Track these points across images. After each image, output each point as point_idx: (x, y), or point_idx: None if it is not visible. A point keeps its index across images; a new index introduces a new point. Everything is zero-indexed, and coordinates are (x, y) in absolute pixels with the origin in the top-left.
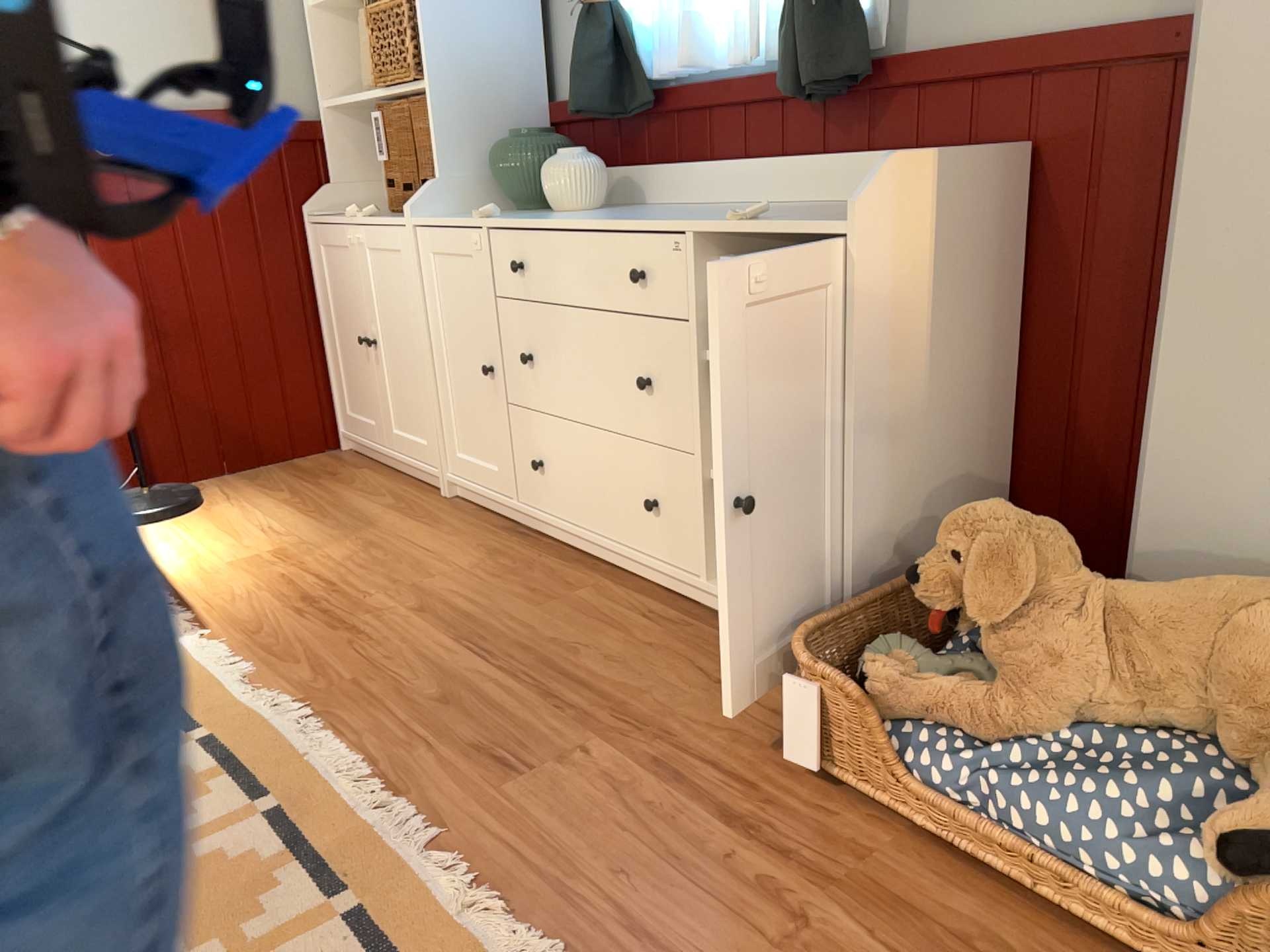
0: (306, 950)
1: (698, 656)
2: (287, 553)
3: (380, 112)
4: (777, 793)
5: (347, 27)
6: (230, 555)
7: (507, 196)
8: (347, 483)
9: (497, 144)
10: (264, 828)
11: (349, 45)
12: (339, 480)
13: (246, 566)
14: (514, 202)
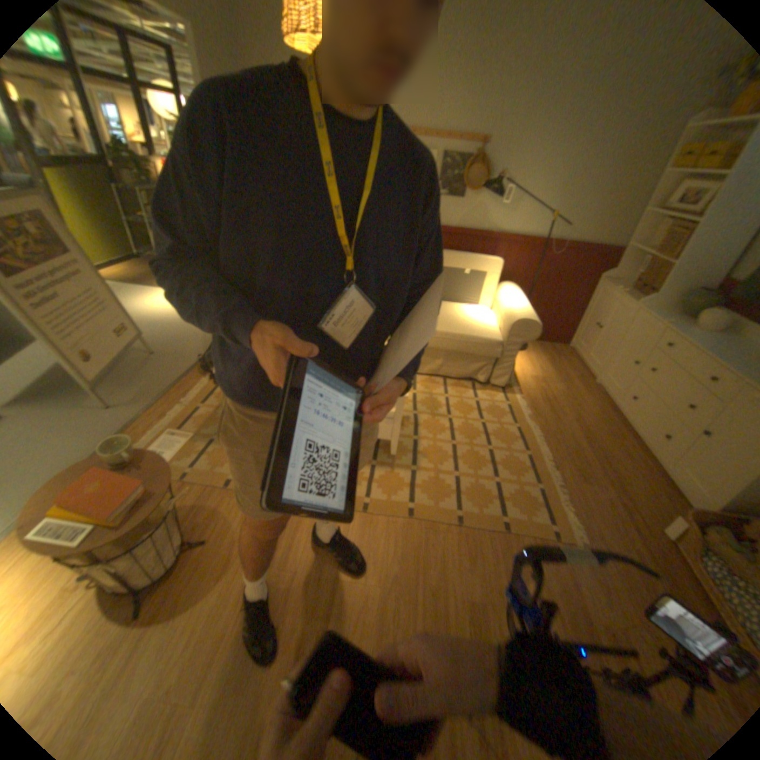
0: (531, 491)
1: (654, 487)
2: (545, 381)
3: (652, 256)
4: (656, 538)
5: (658, 217)
6: (530, 373)
7: (683, 305)
8: (567, 362)
9: (691, 291)
10: (527, 460)
11: (654, 223)
12: (565, 359)
13: (534, 379)
14: (684, 312)
